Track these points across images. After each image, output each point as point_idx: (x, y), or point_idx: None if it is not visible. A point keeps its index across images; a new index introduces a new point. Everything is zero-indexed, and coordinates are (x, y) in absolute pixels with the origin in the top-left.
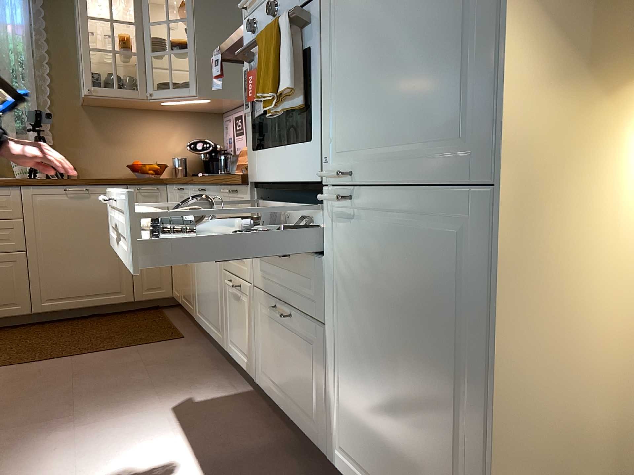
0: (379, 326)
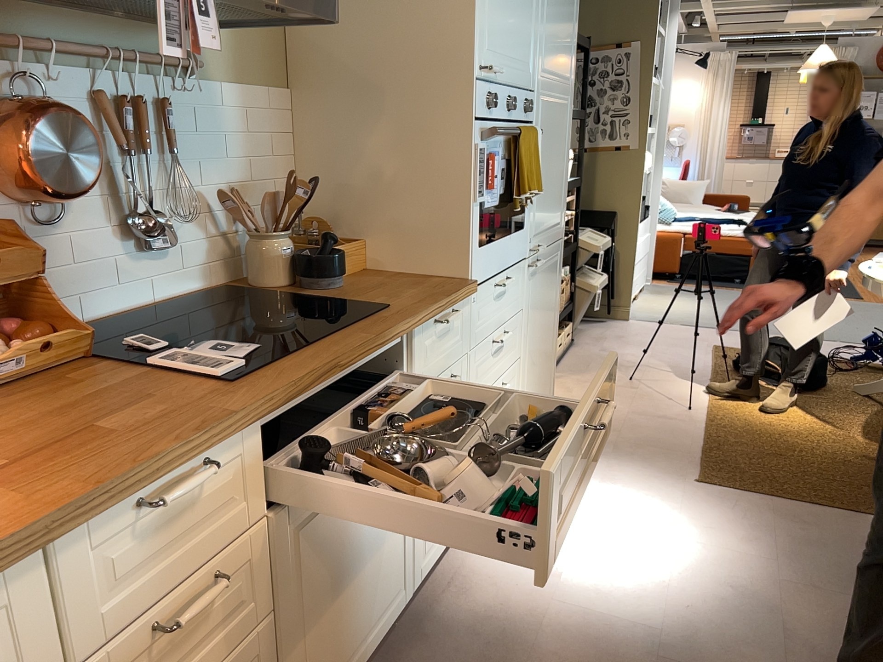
0: (539, 322)
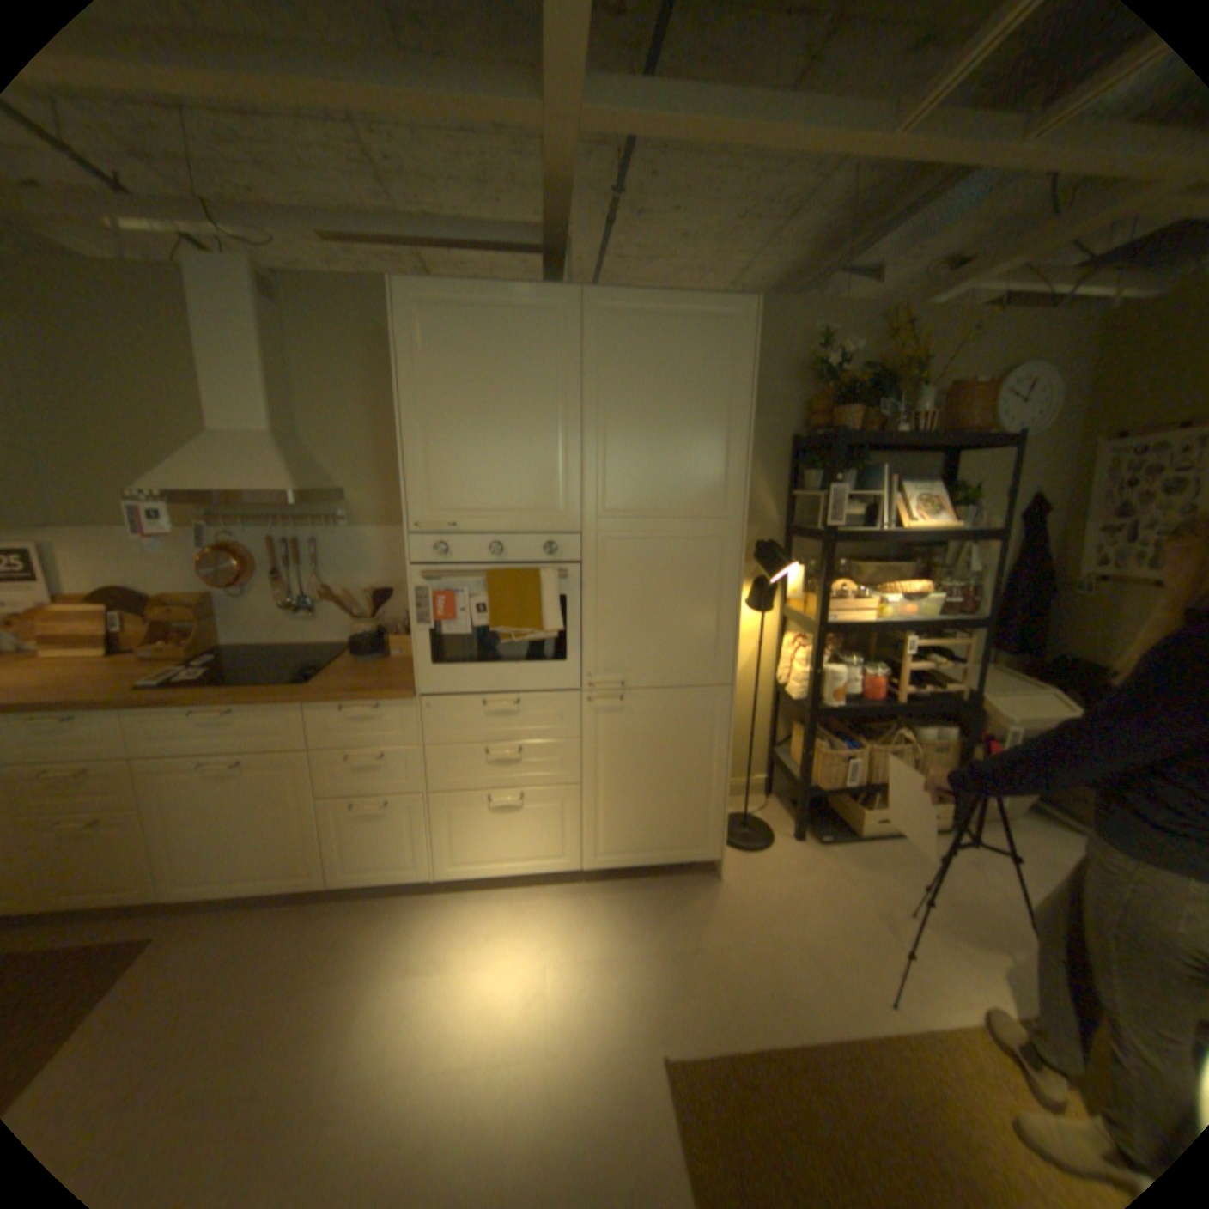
0: (642, 764)
